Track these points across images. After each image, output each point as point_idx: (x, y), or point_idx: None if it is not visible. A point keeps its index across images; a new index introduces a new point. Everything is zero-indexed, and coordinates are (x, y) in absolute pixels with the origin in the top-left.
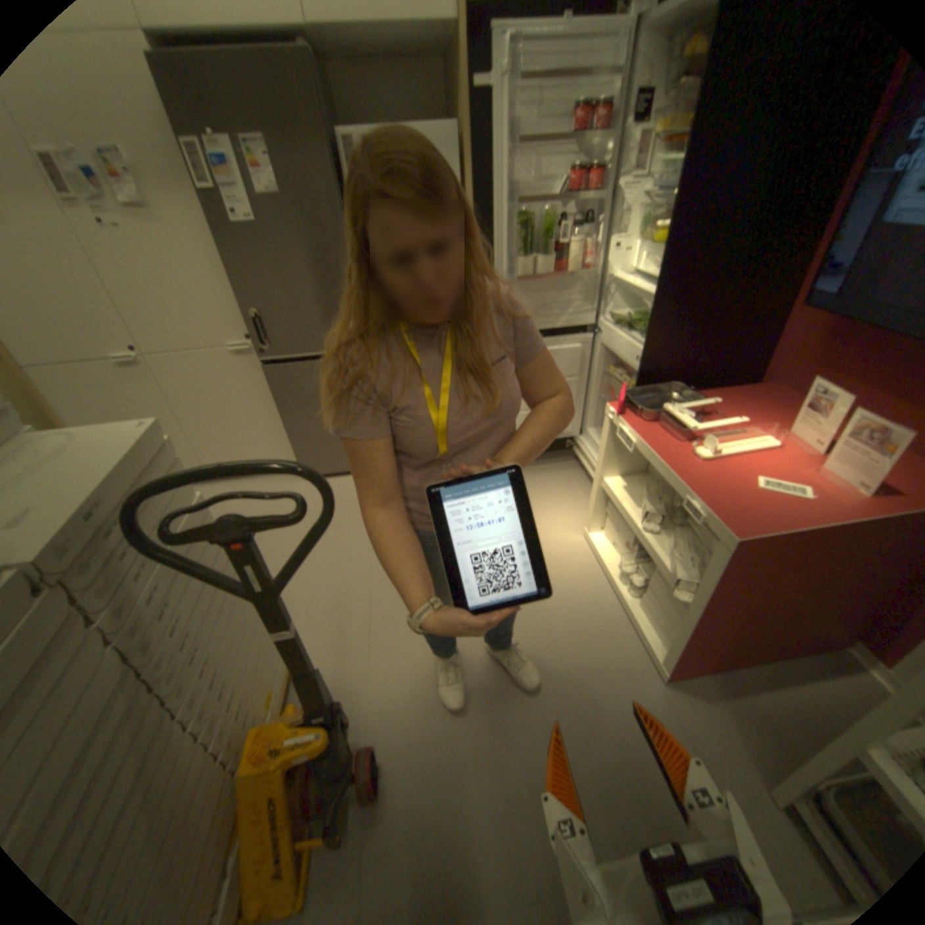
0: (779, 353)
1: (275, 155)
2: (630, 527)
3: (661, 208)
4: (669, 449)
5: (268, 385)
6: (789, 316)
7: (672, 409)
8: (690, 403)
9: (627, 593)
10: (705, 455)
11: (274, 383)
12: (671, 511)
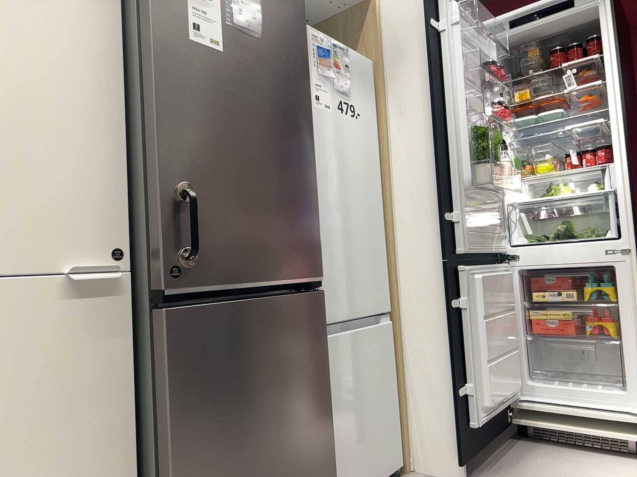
0: None
1: None
2: None
3: (538, 147)
4: None
5: (123, 375)
6: None
7: None
8: None
9: None
10: None
11: (175, 351)
12: None
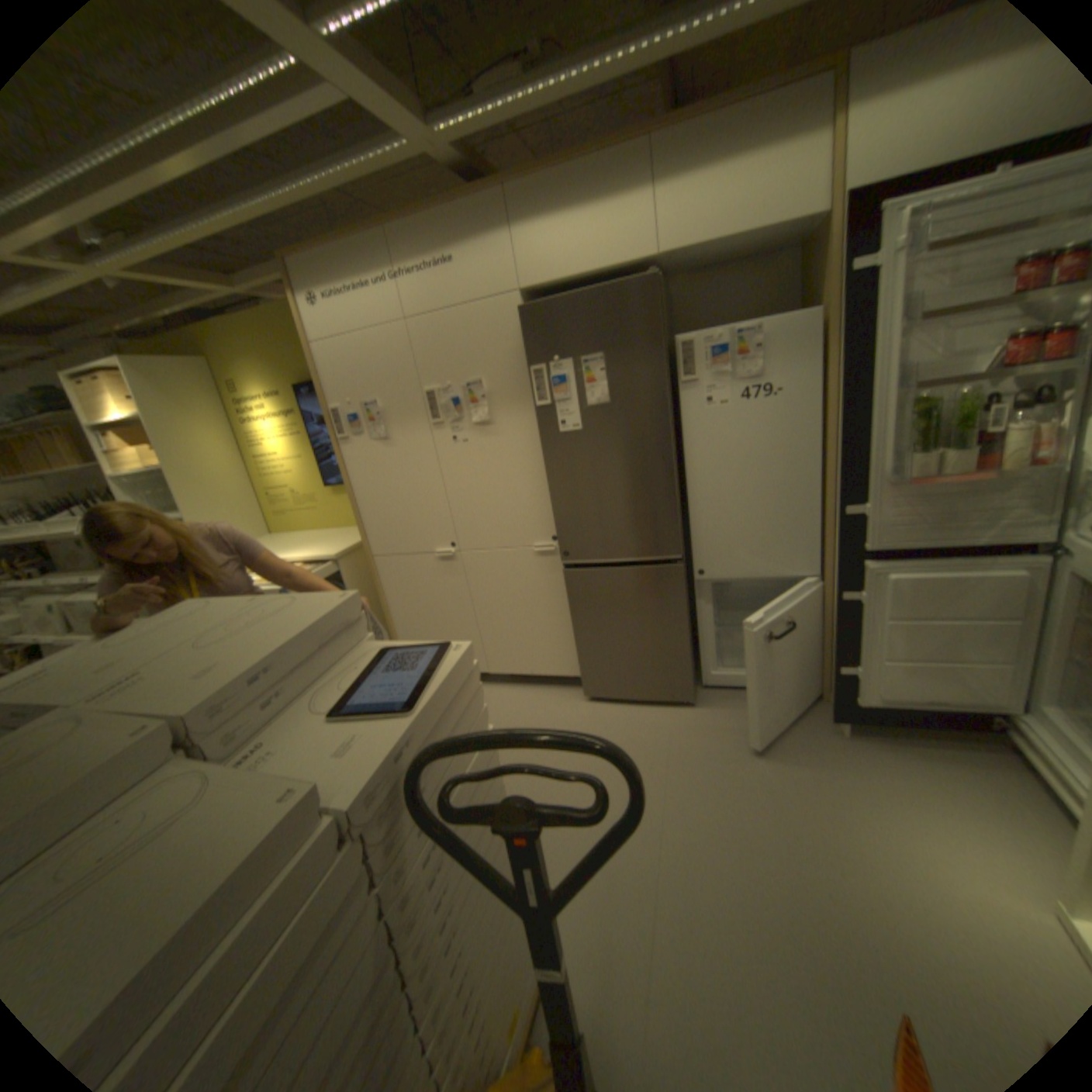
0: None
1: (611, 368)
2: None
3: None
4: None
5: (565, 588)
6: None
7: None
8: None
9: None
10: None
11: (571, 587)
12: None
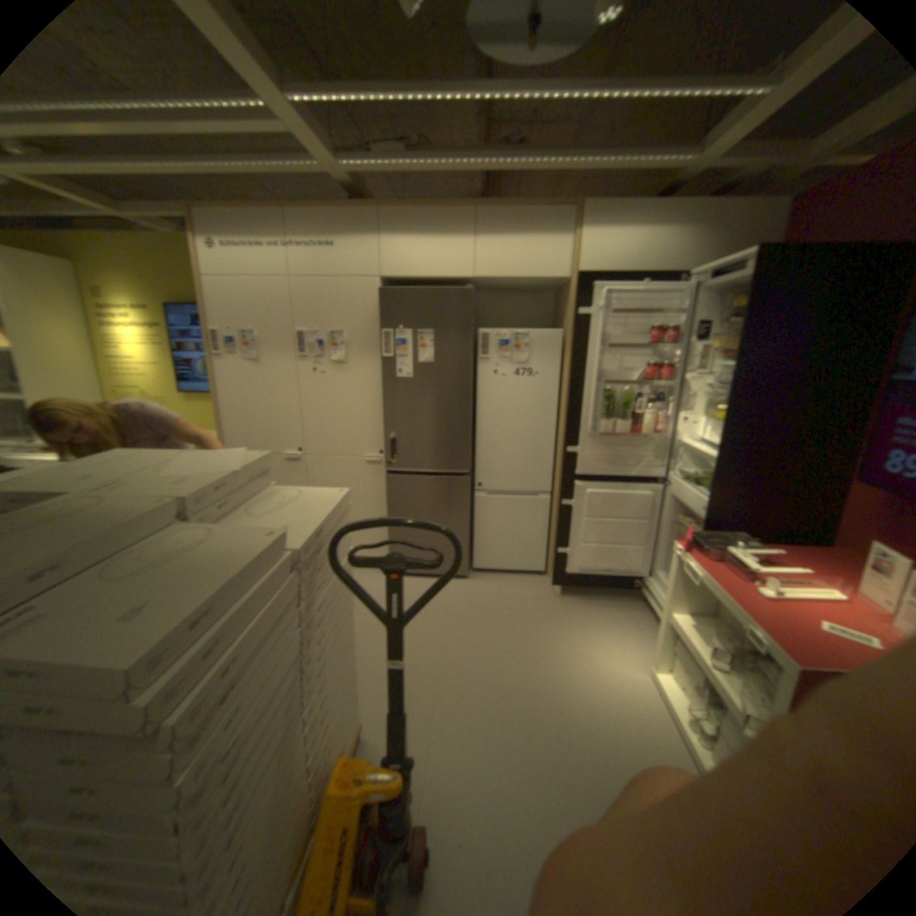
0: (846, 523)
1: (439, 341)
2: (701, 671)
3: (722, 396)
4: (734, 586)
5: (386, 489)
6: (850, 490)
7: (737, 553)
8: (756, 553)
9: (698, 743)
10: (770, 596)
11: (392, 487)
12: (743, 656)
